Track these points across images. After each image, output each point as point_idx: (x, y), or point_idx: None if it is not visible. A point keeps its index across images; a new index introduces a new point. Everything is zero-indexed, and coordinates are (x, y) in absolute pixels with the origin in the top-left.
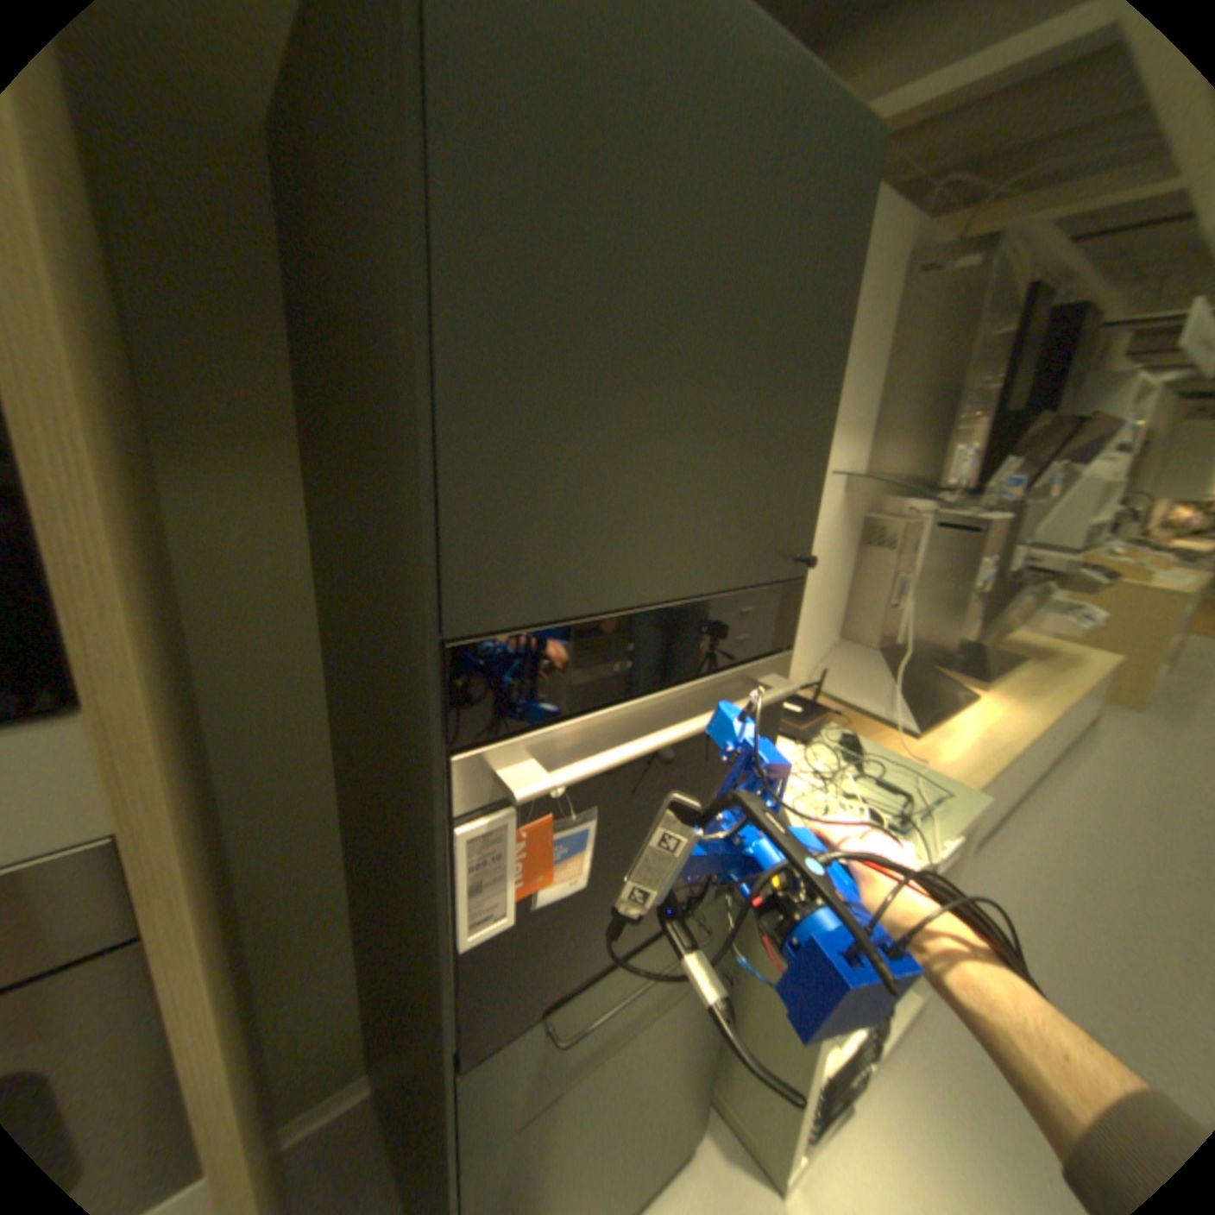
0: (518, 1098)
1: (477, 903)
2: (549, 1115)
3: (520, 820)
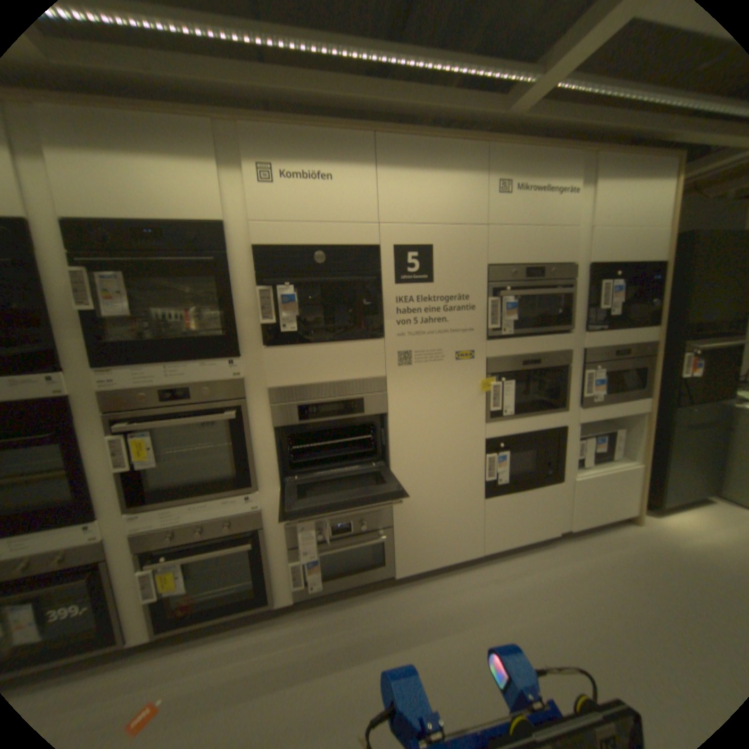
0: (684, 424)
1: (685, 371)
2: (688, 436)
3: (693, 356)
